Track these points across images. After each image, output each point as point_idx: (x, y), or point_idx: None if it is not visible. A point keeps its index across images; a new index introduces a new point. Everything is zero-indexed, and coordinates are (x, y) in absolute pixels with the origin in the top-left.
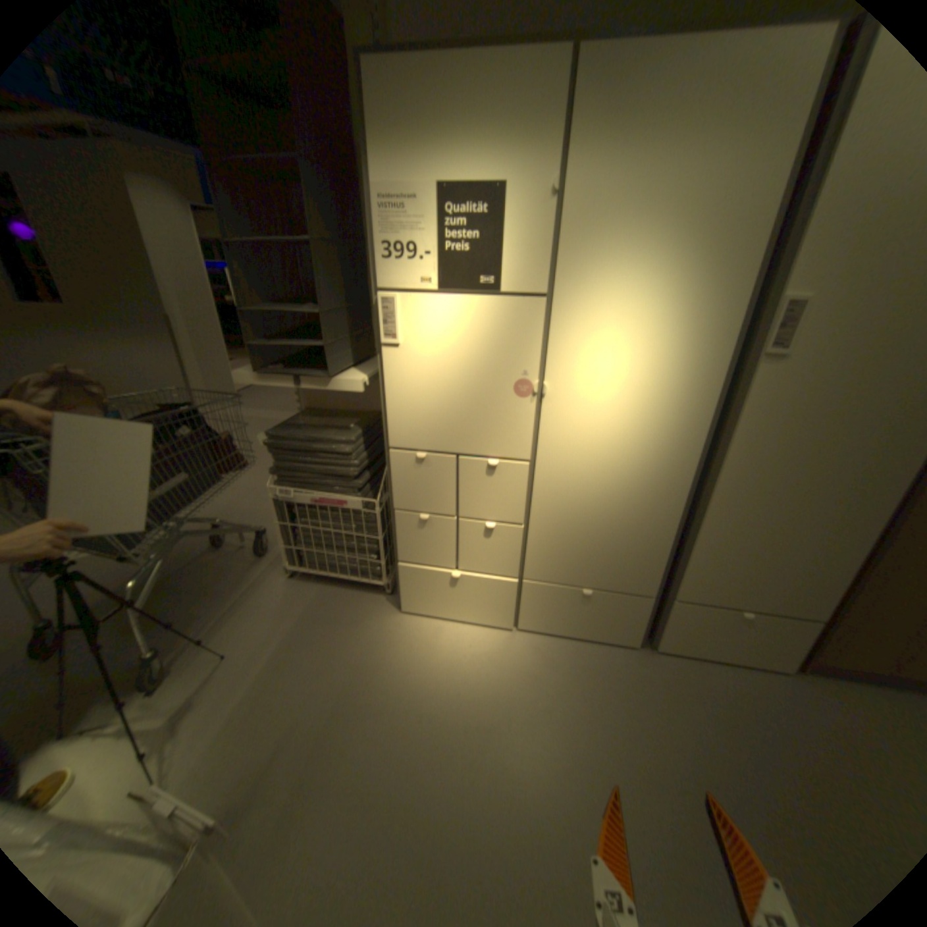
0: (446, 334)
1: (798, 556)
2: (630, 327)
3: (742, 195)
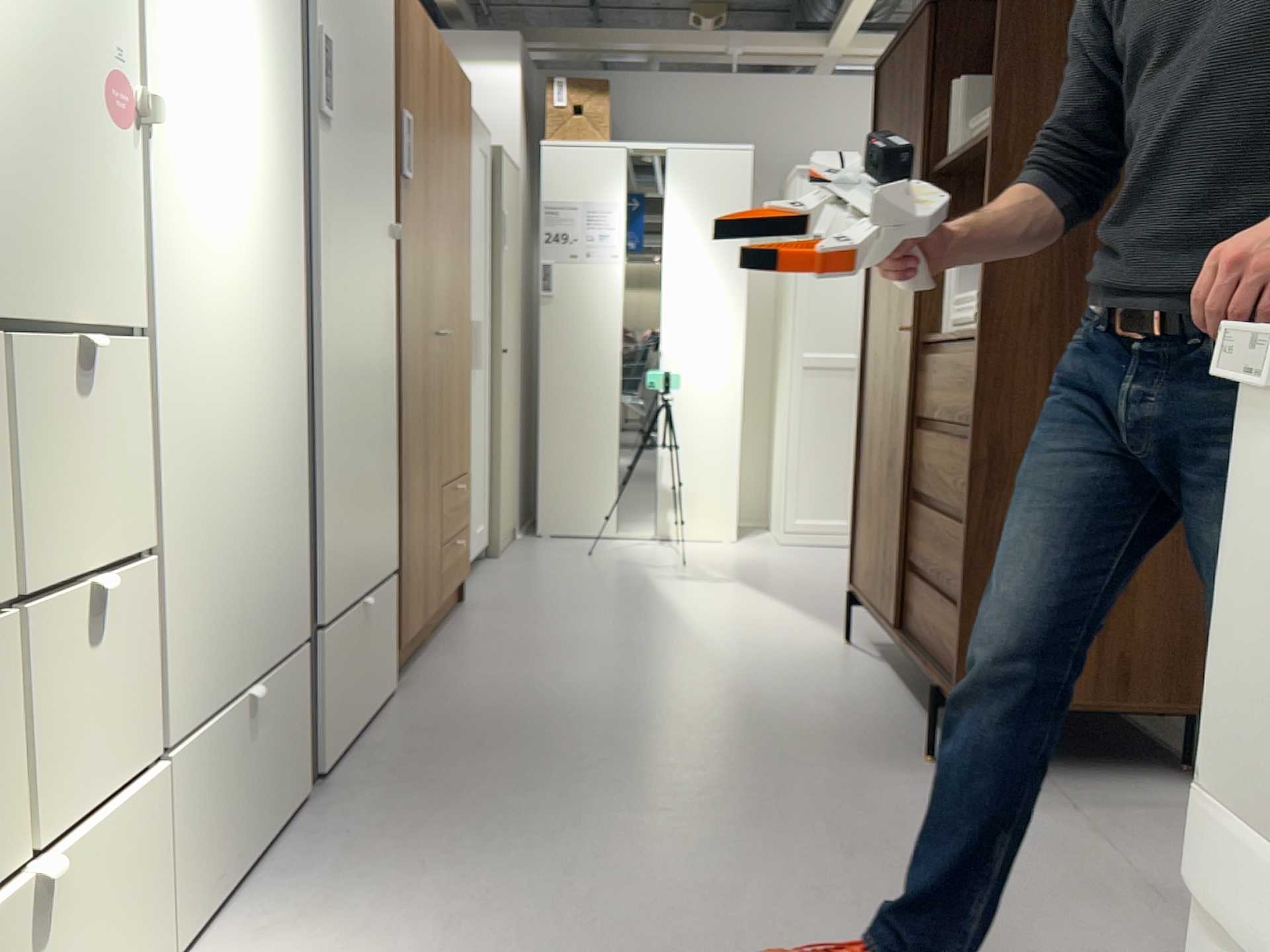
0: None
1: (371, 464)
2: (220, 1)
3: None
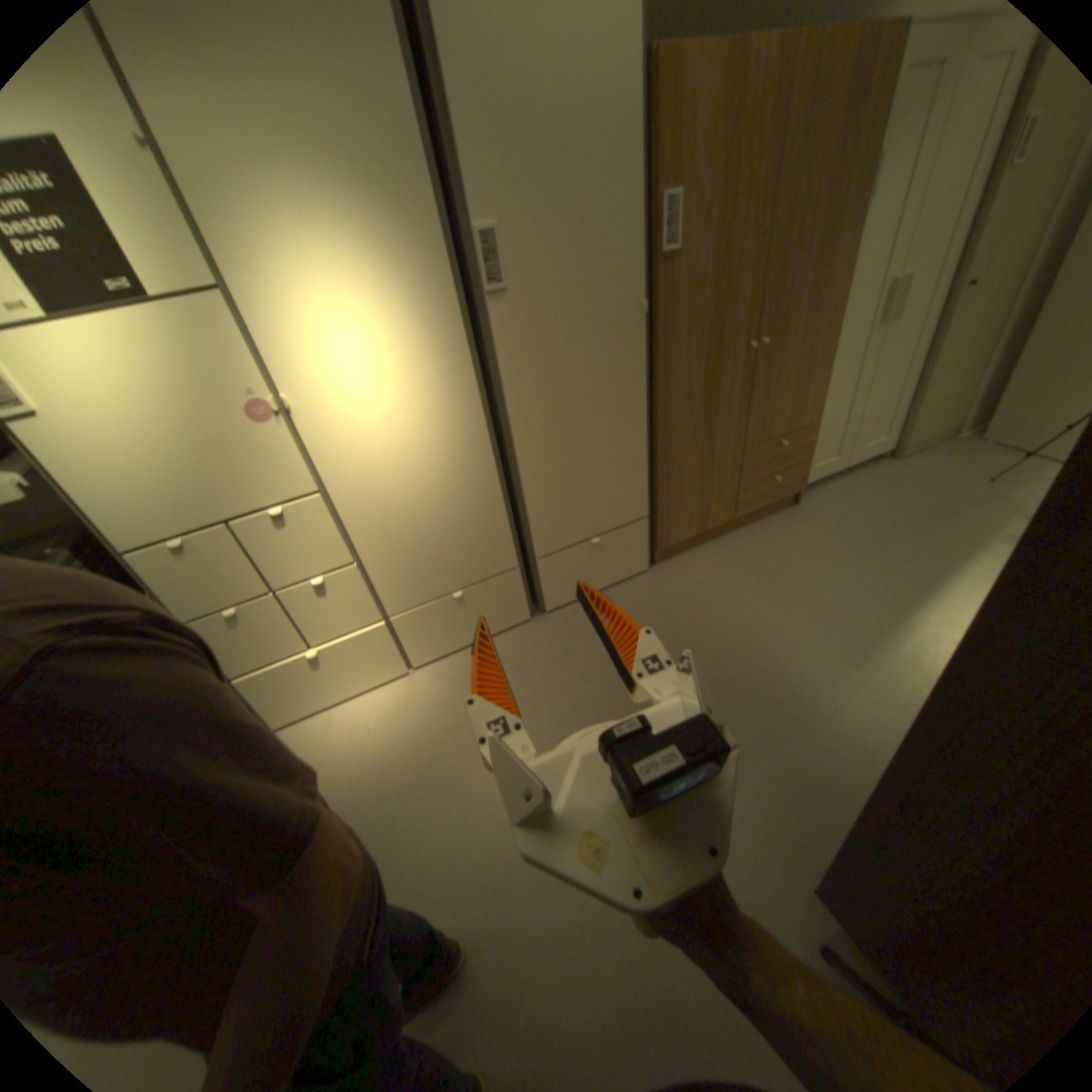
0: (106, 375)
1: (603, 472)
2: (342, 300)
3: (377, 122)
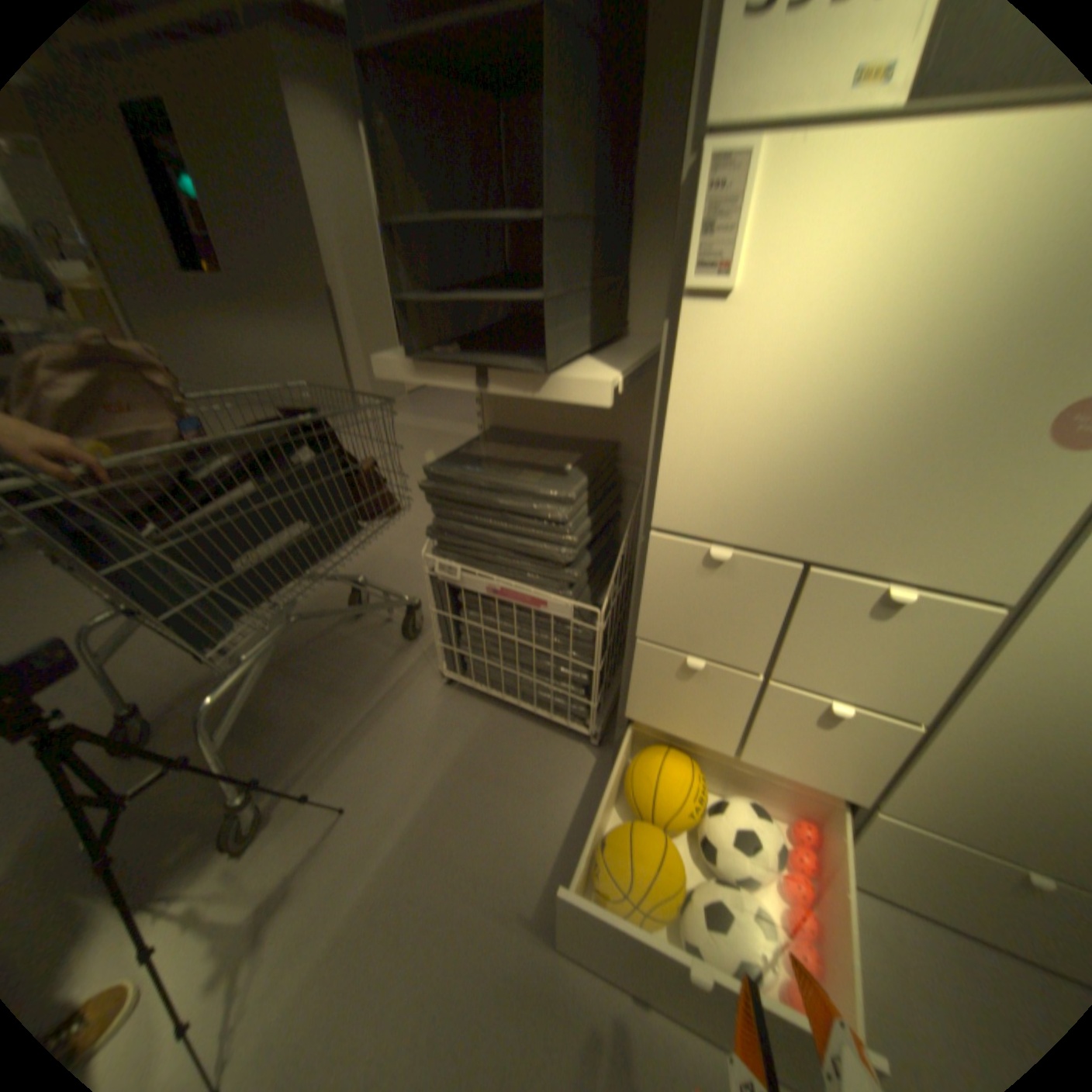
0: (887, 252)
1: None
2: None
3: None
